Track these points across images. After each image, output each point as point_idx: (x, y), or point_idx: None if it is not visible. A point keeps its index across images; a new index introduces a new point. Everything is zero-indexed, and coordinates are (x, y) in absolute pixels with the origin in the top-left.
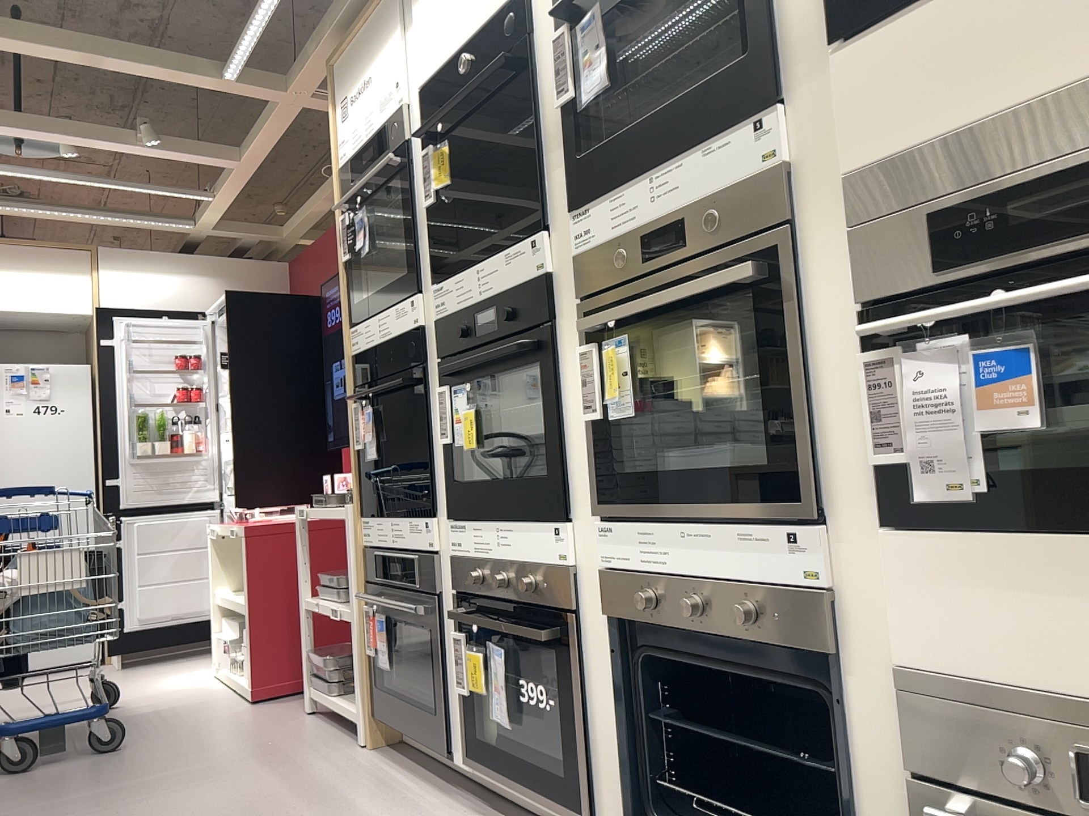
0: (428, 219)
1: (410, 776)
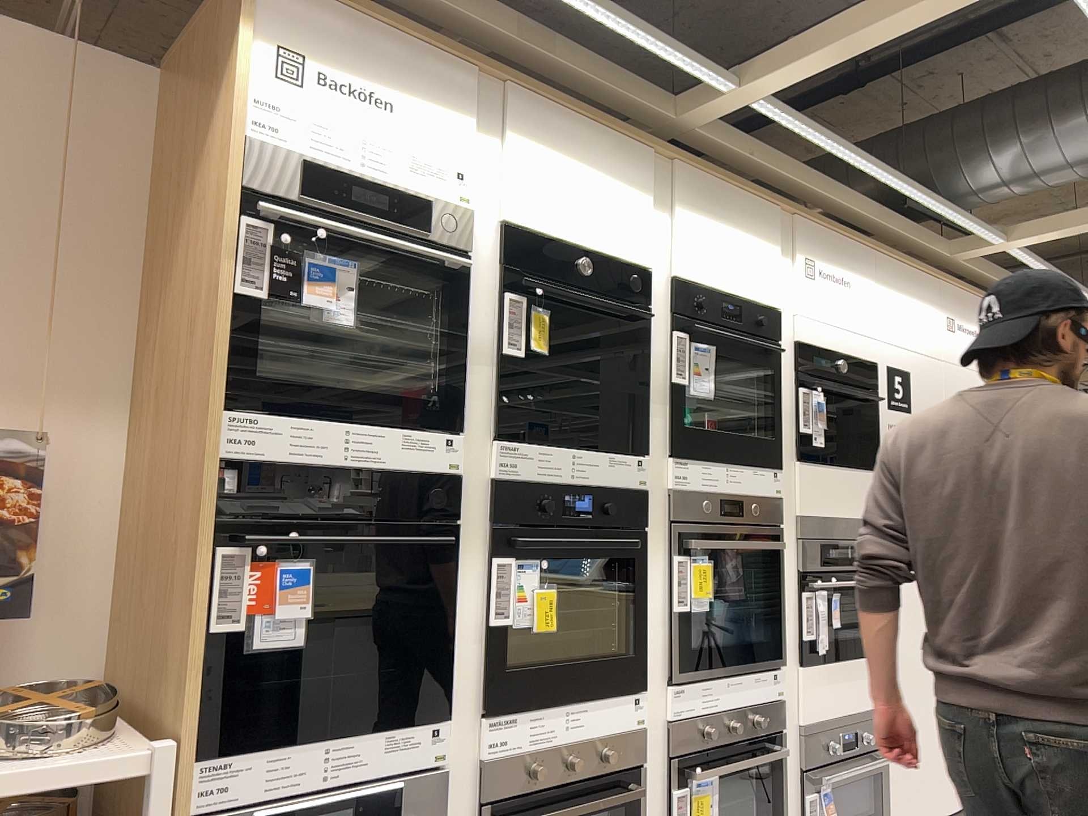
0: (491, 362)
1: None
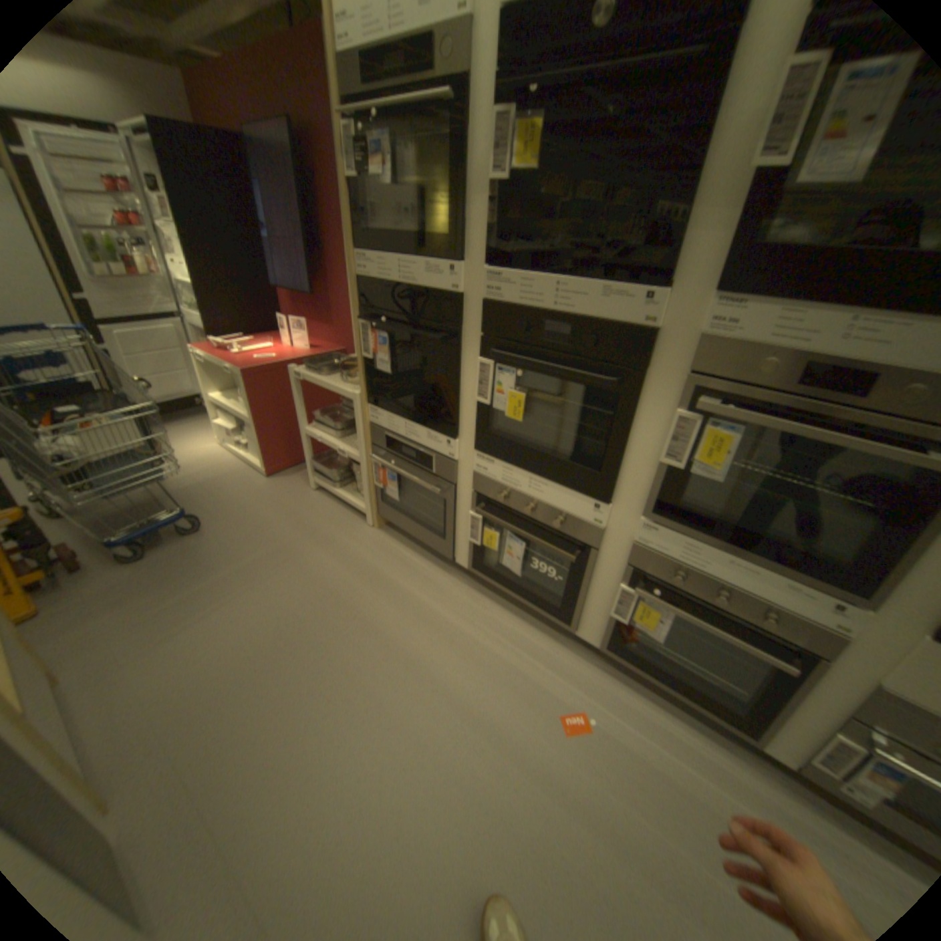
0: (486, 191)
1: (417, 556)
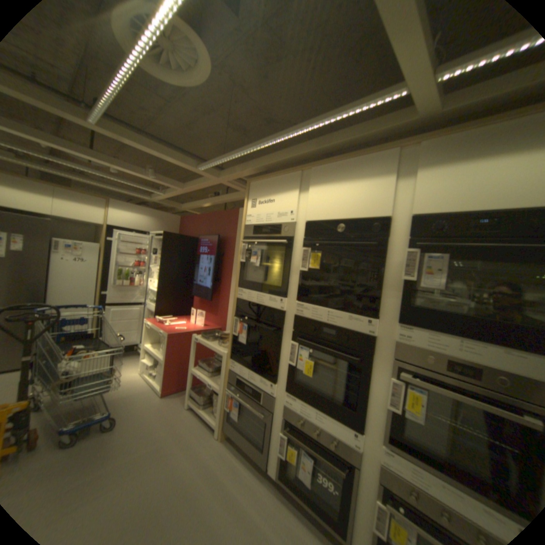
0: (298, 273)
1: (242, 467)
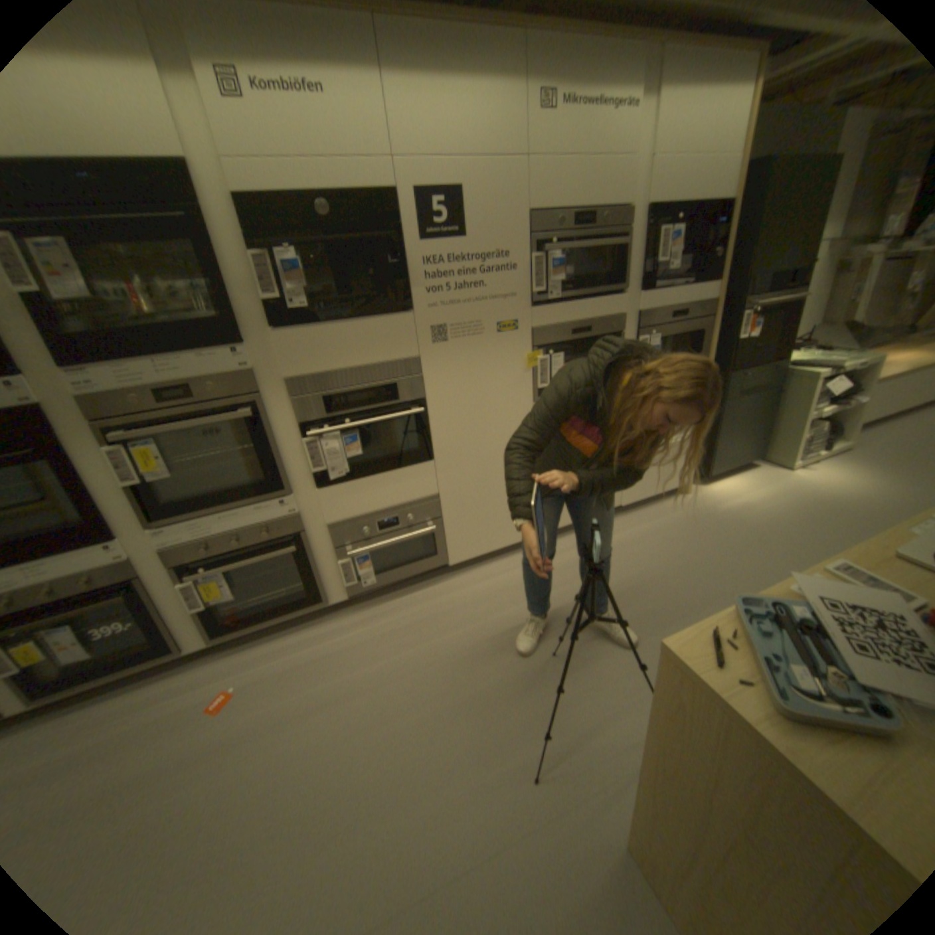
0: None
1: None
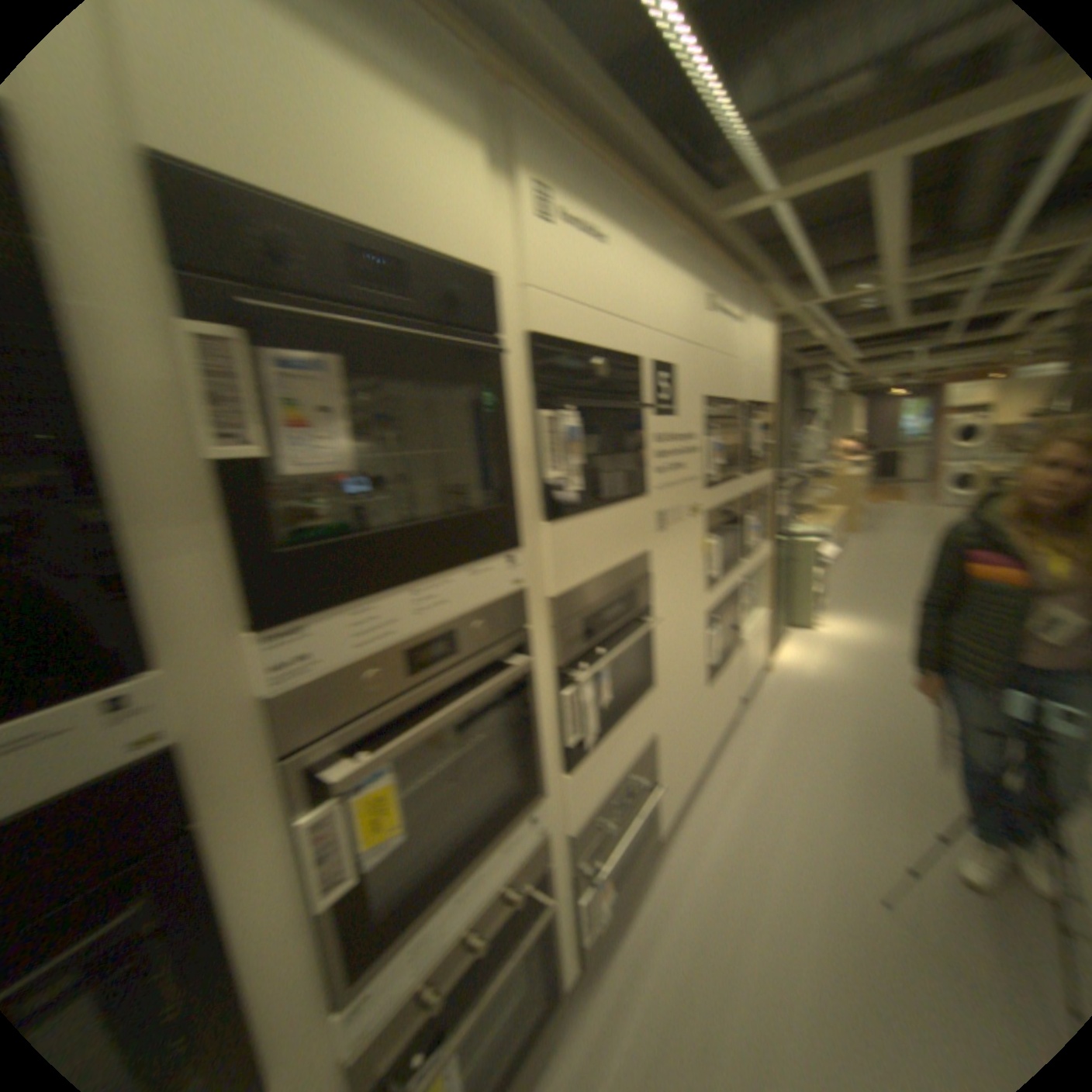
0: None
1: None
